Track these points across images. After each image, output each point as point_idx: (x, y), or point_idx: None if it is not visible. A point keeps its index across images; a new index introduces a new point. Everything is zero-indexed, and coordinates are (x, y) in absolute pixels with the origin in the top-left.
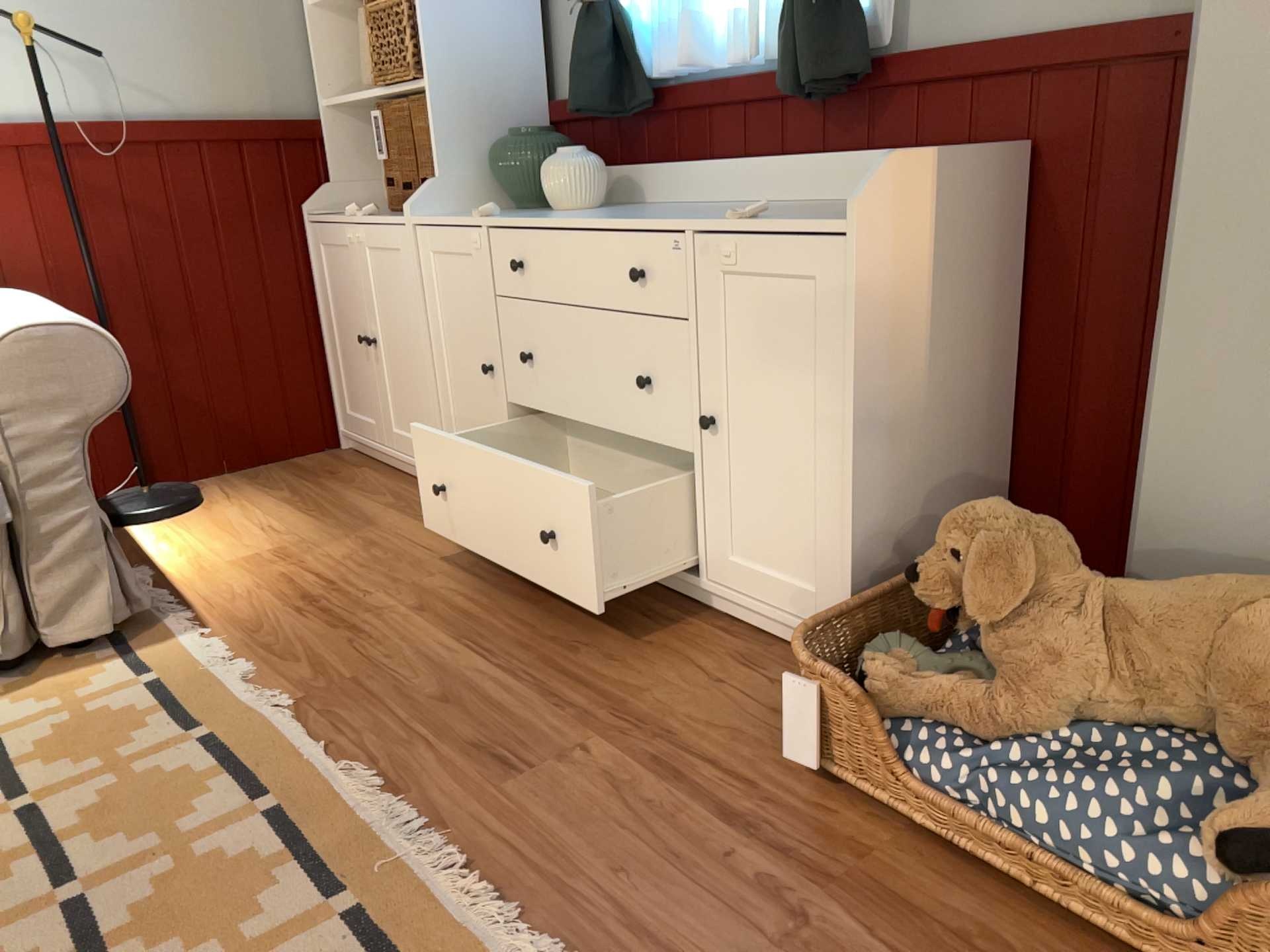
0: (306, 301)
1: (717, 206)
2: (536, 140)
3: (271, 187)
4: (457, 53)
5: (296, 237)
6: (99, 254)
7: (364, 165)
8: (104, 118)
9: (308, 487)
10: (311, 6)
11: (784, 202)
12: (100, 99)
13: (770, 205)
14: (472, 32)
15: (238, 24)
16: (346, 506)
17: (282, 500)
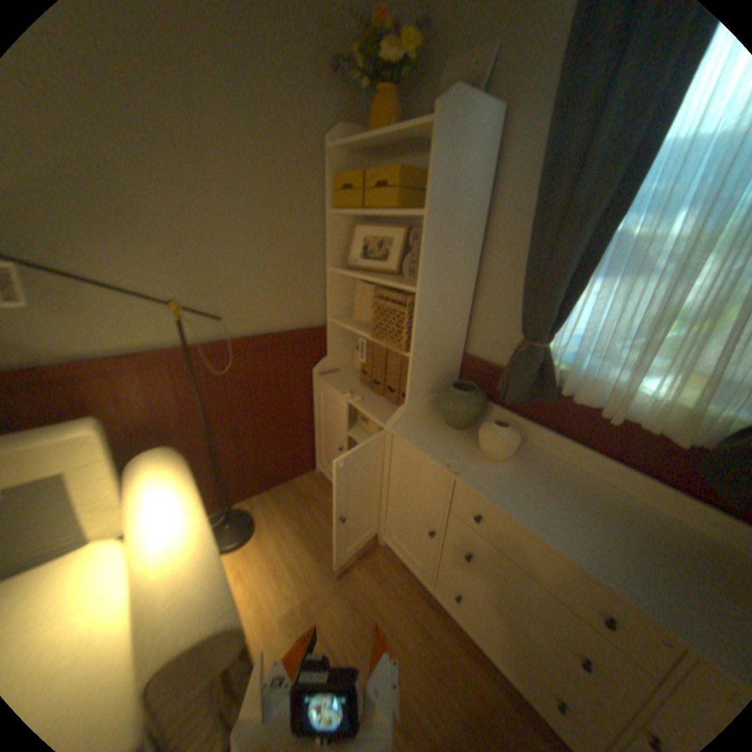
0: (308, 409)
1: (607, 492)
2: (475, 400)
3: (298, 359)
4: (431, 337)
5: (307, 381)
6: (207, 406)
7: (344, 345)
8: (215, 336)
9: (306, 518)
10: (330, 267)
11: (663, 512)
12: (213, 325)
13: (660, 519)
14: (440, 324)
15: (291, 277)
16: (331, 548)
17: (295, 533)
